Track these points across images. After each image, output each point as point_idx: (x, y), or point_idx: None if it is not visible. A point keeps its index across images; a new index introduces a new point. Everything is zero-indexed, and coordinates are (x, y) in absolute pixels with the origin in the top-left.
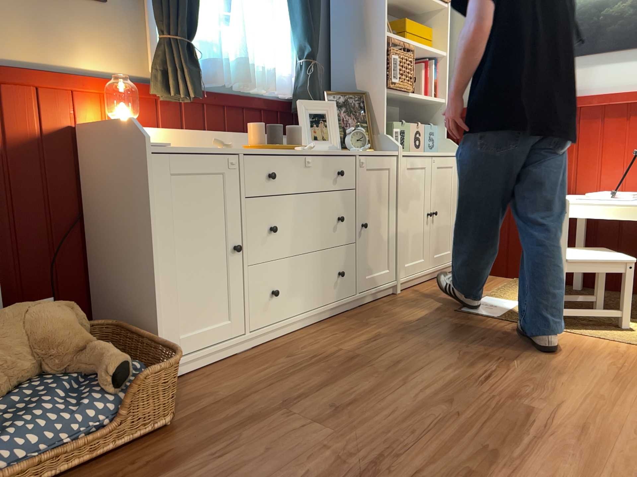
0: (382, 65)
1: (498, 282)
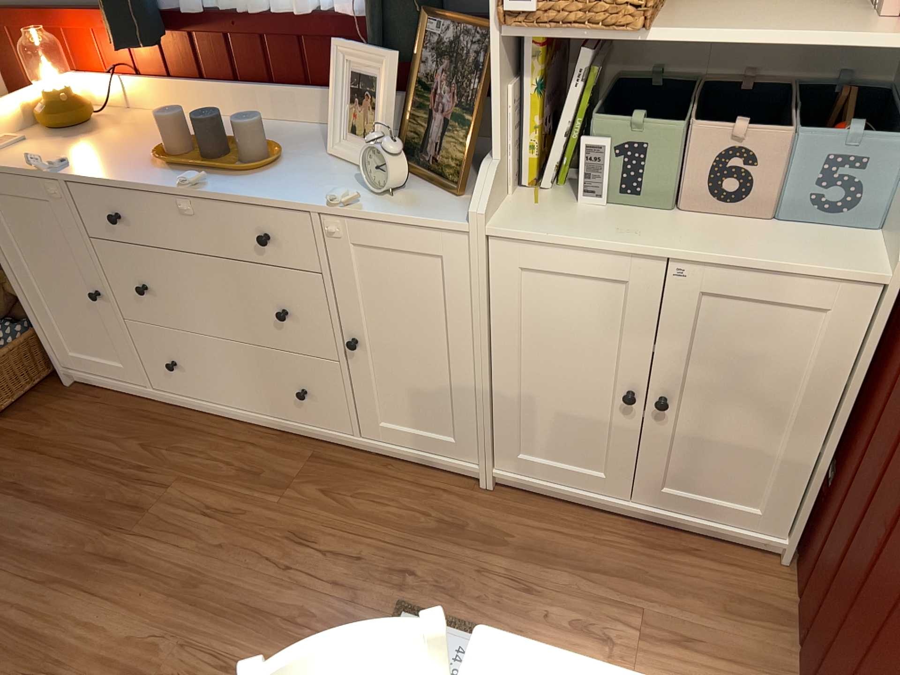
0: None
1: None
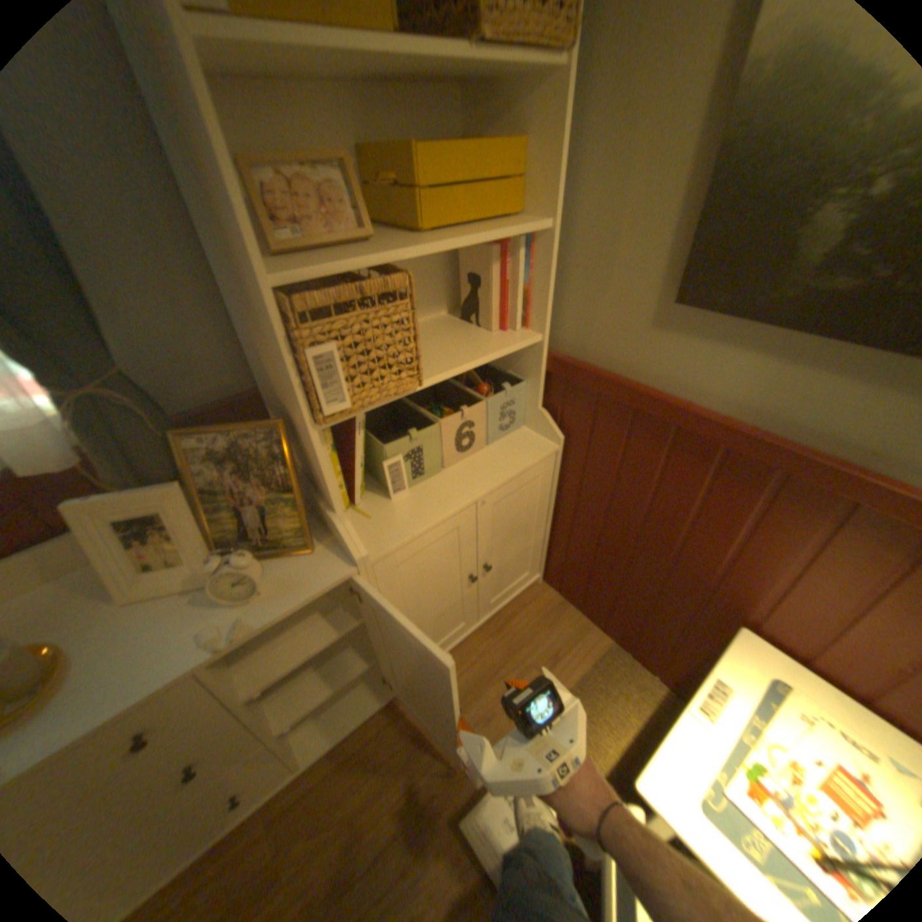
0: (290, 375)
1: (583, 660)
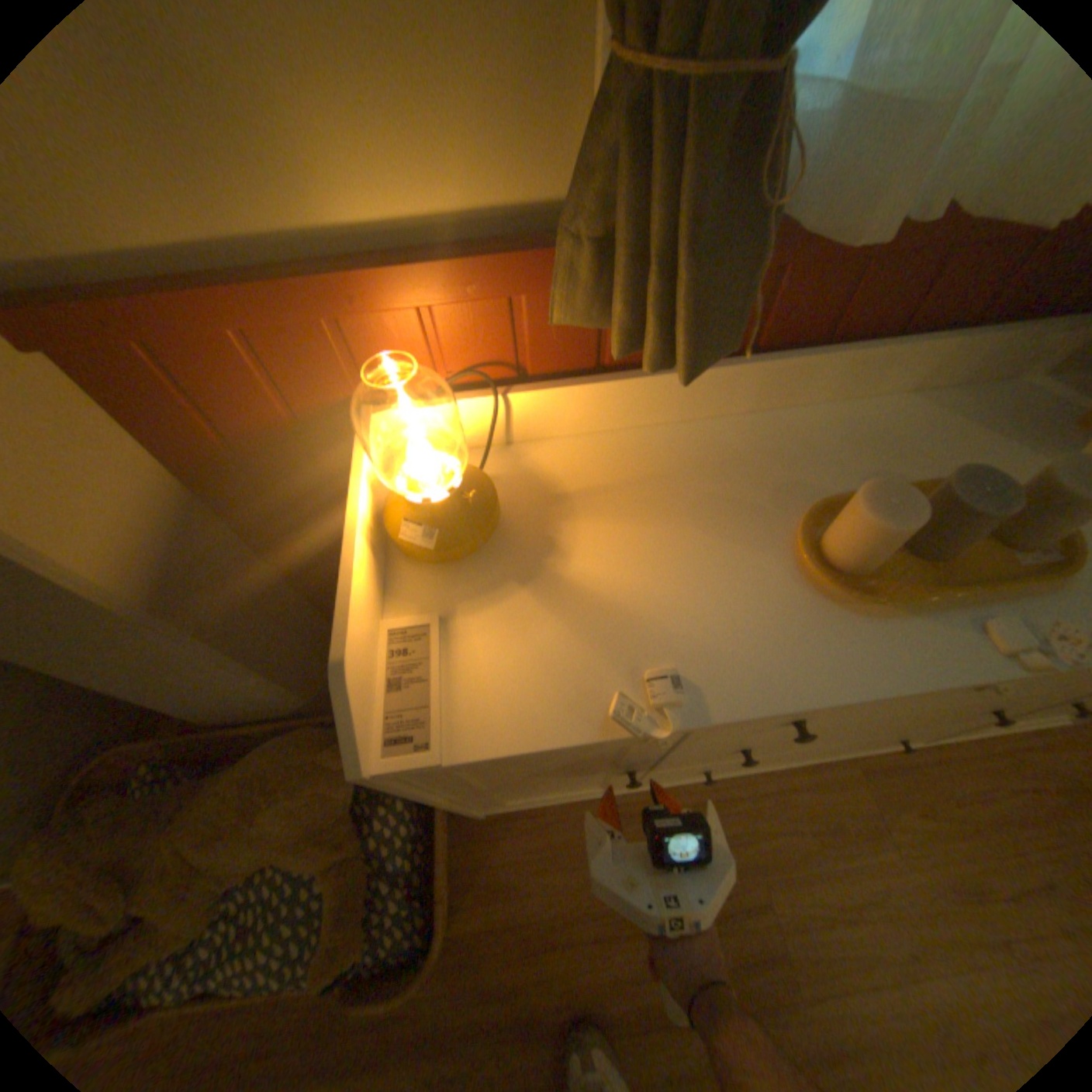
0: None
1: None
